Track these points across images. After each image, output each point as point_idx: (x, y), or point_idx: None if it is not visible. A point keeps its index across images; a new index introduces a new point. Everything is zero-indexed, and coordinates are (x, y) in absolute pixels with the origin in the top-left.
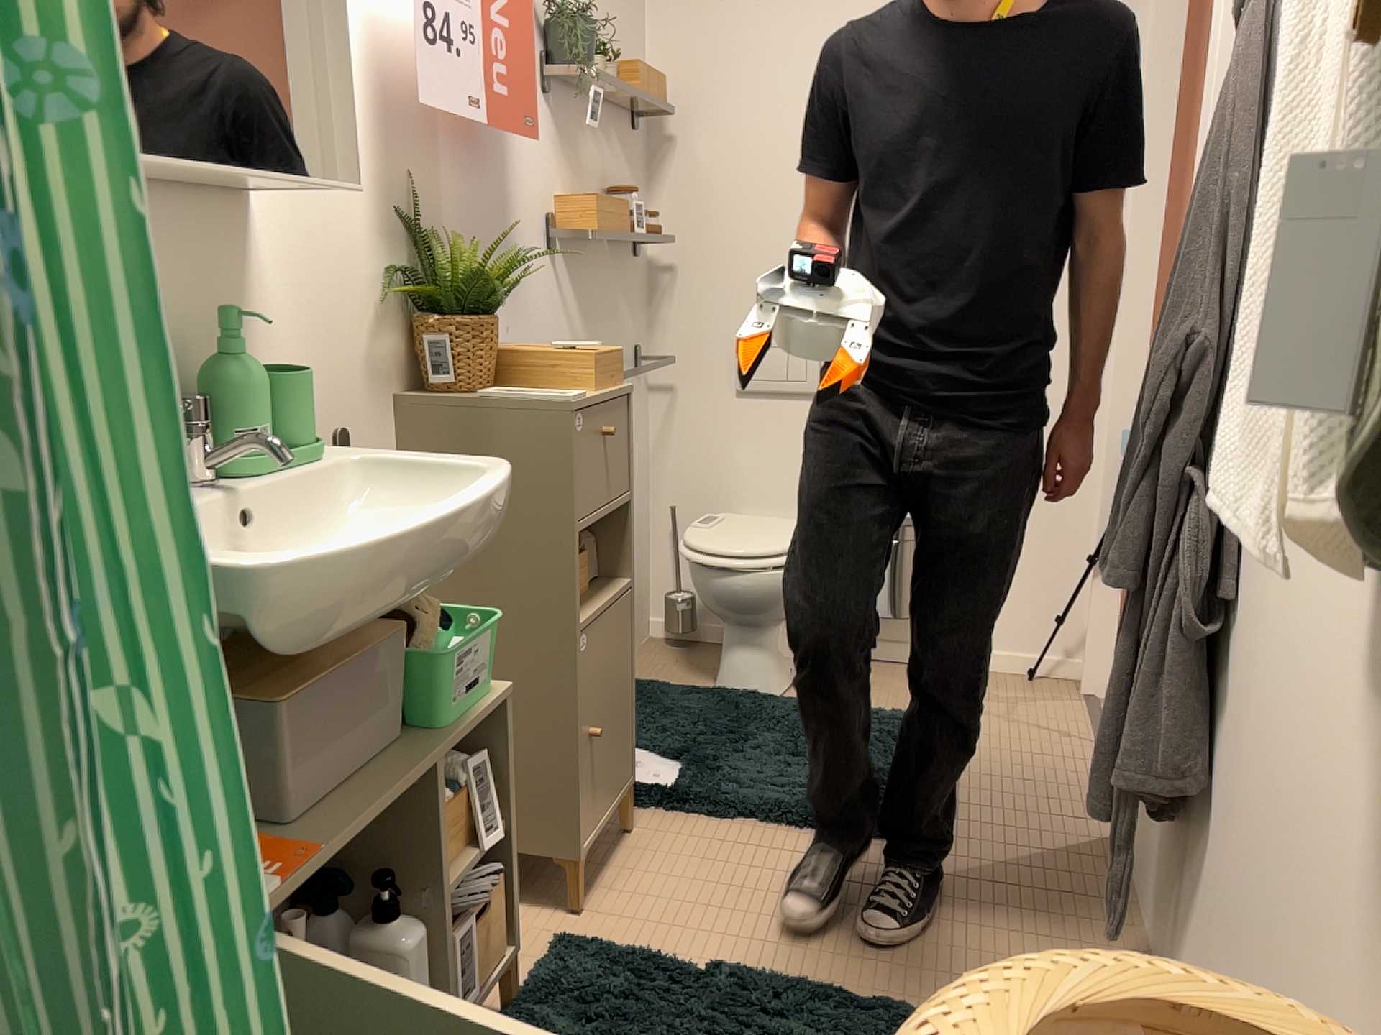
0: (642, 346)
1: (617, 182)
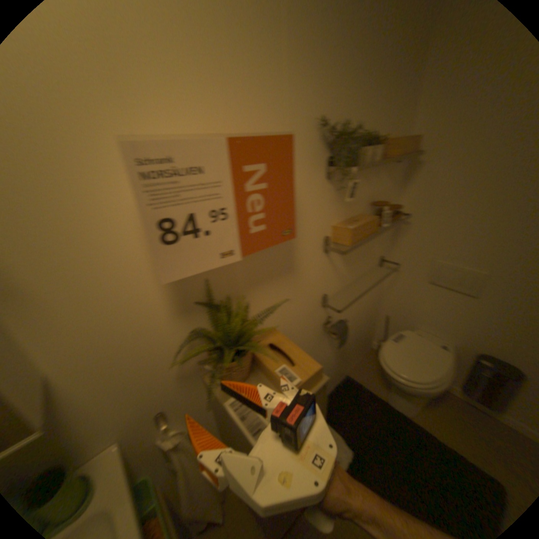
0: (384, 254)
1: (379, 191)
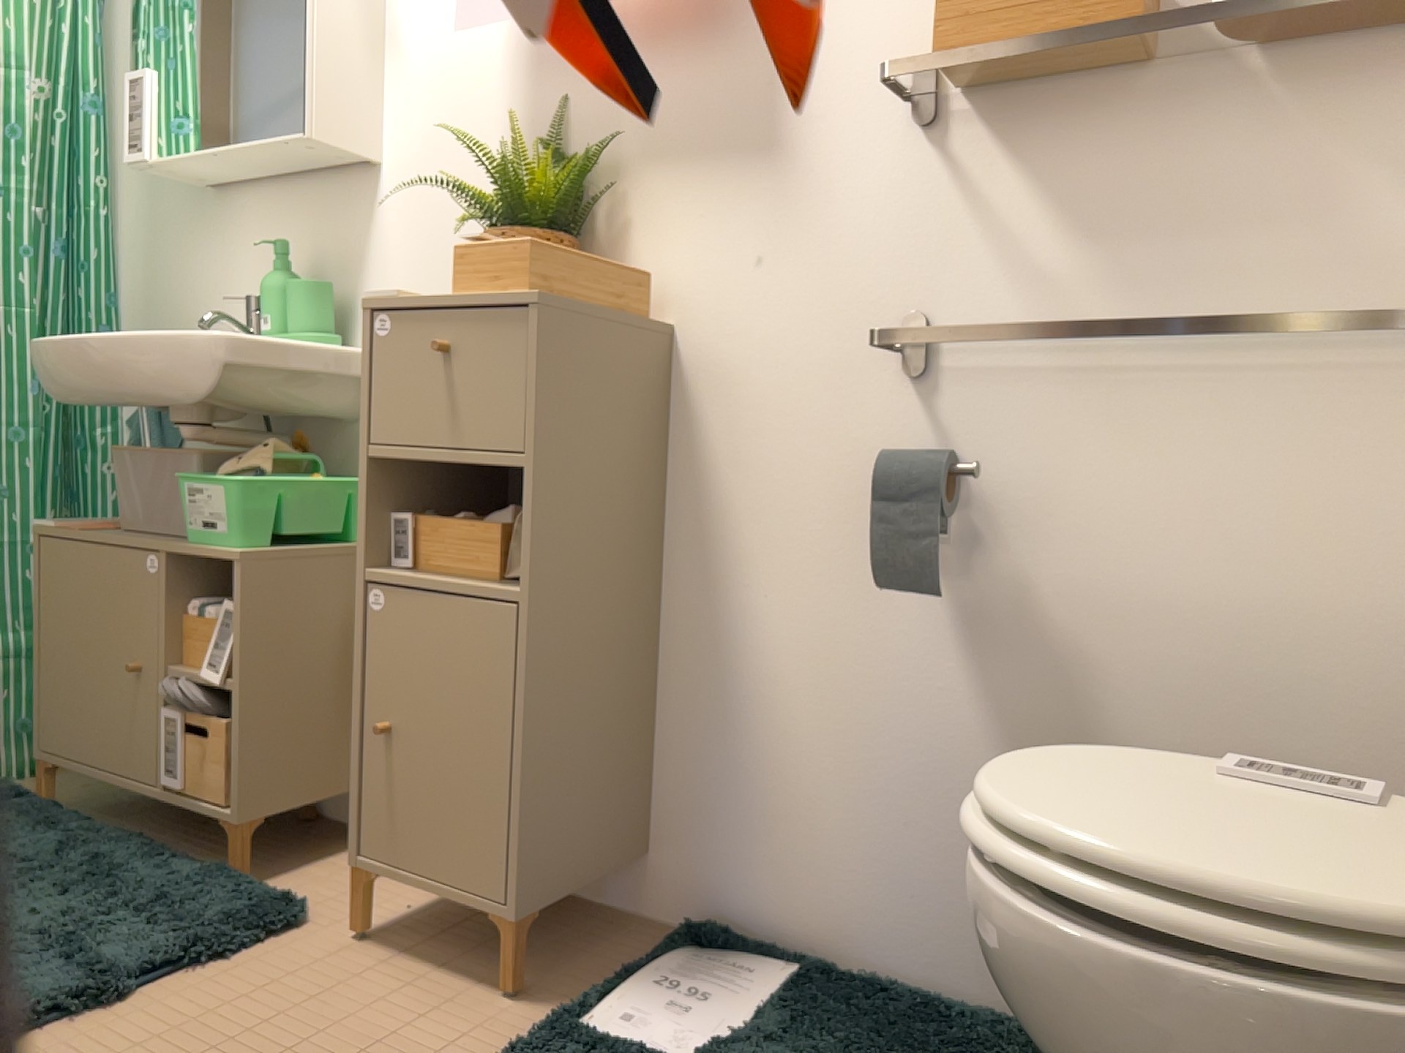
0: None
1: None
